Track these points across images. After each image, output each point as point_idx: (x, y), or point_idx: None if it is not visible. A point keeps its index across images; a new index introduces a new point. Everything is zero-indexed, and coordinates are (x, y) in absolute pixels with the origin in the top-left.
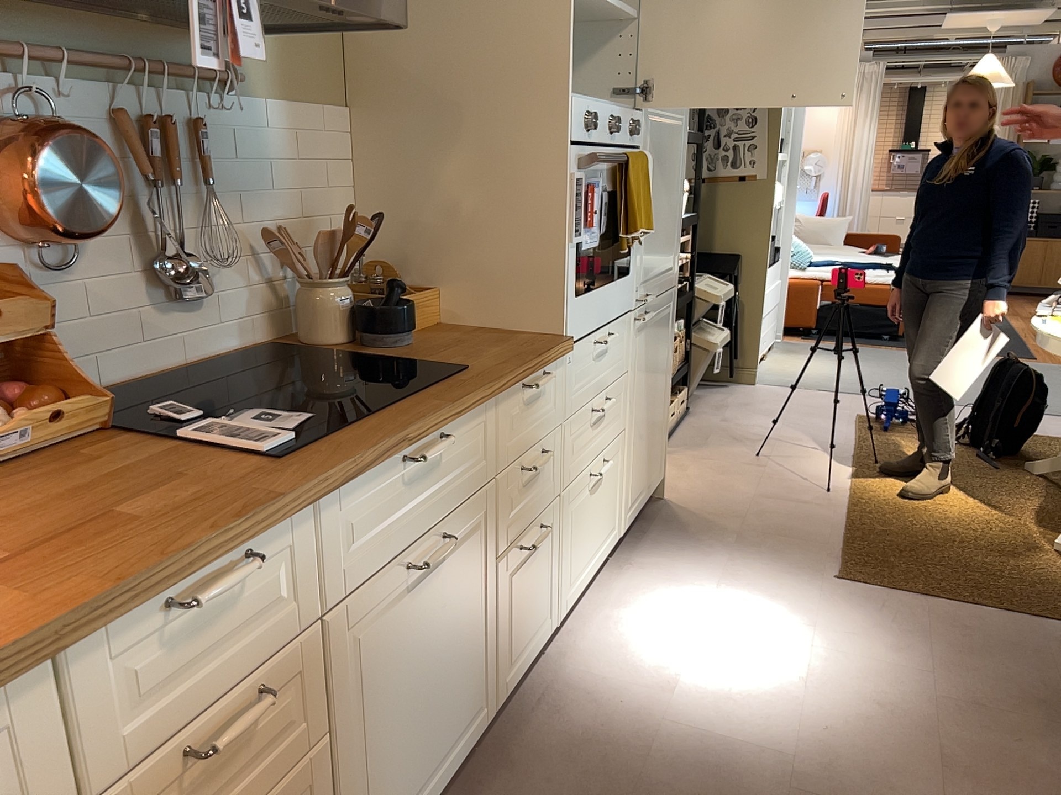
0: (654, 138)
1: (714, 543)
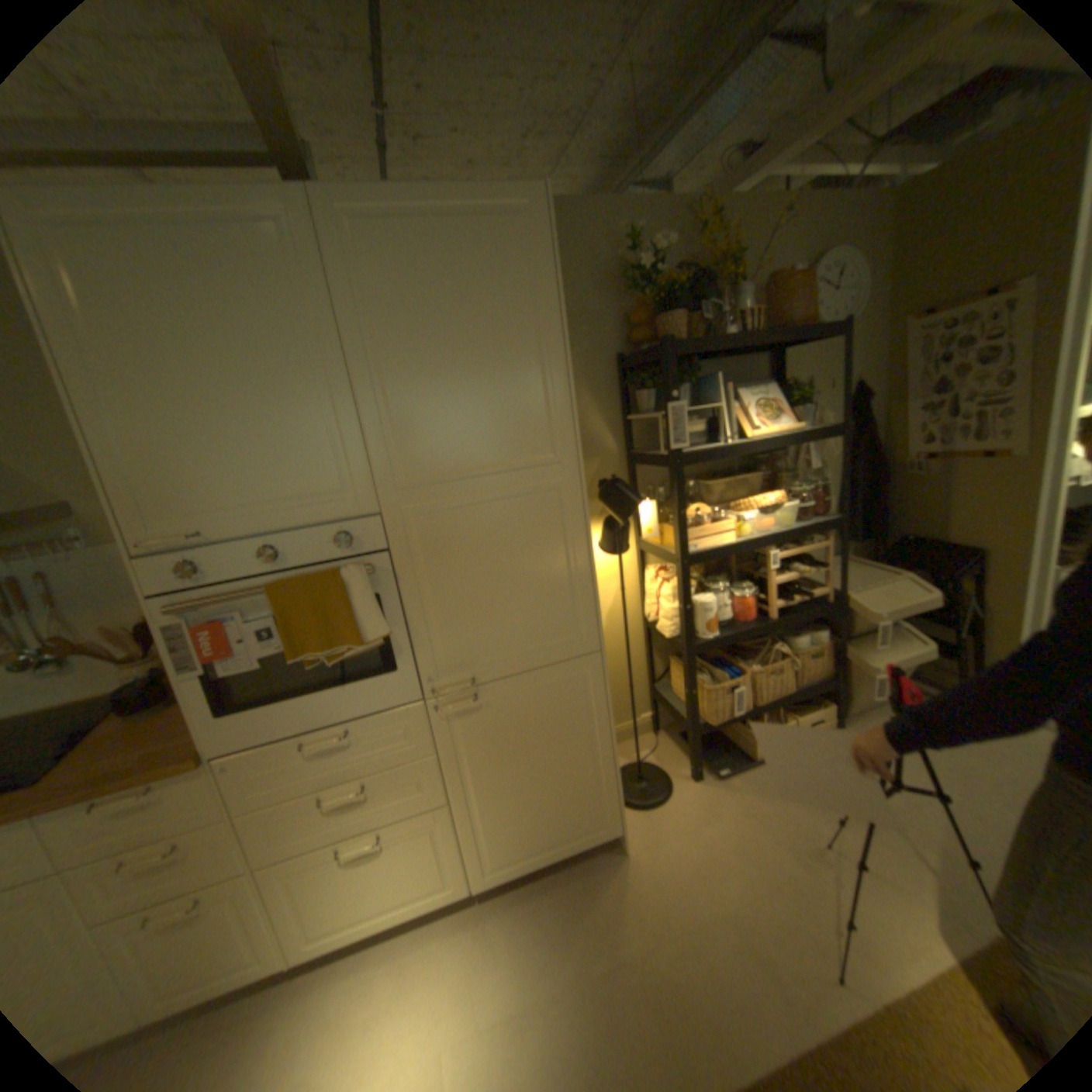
0: (428, 529)
1: (577, 962)
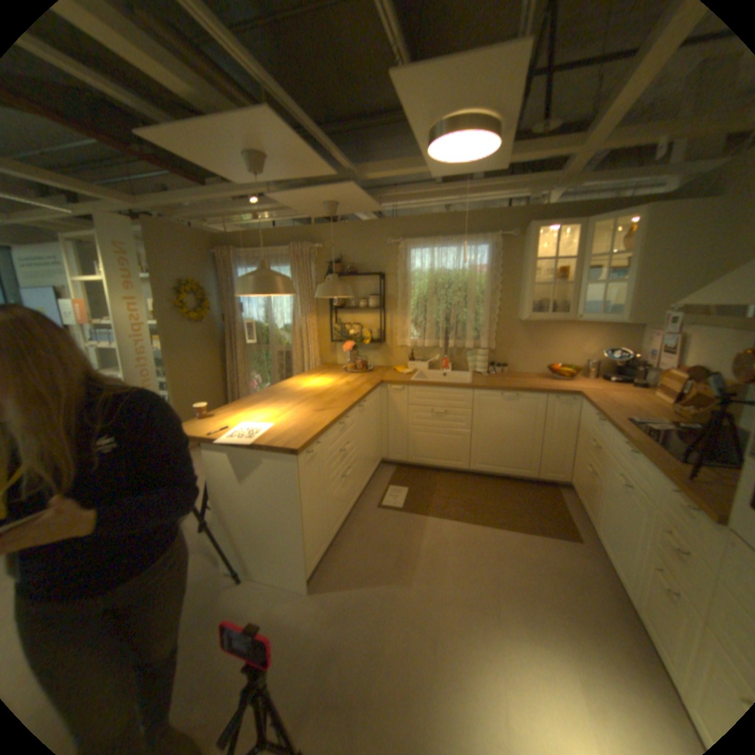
0: None
1: None
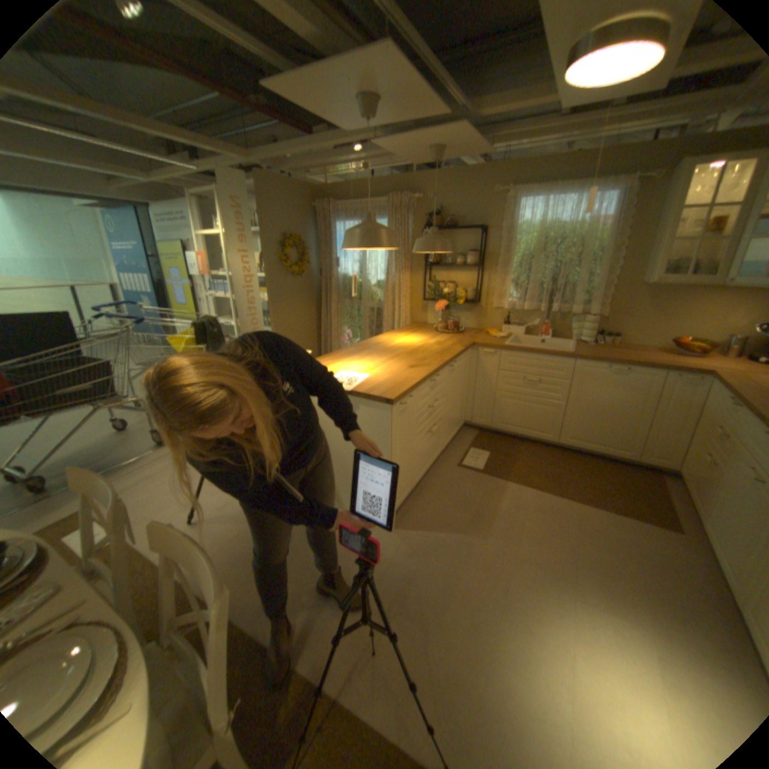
0: None
1: None
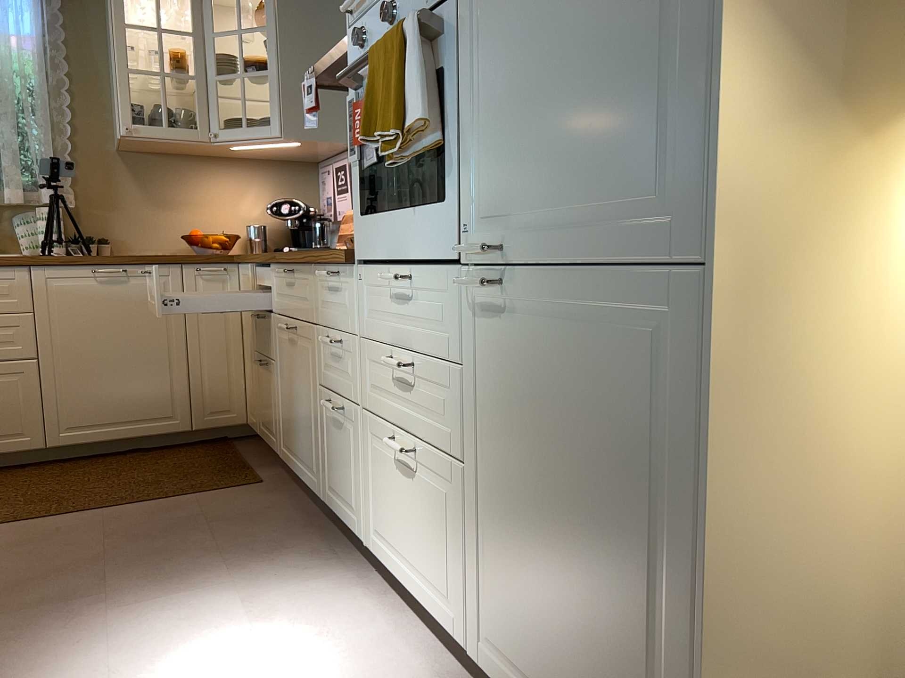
0: None
1: None
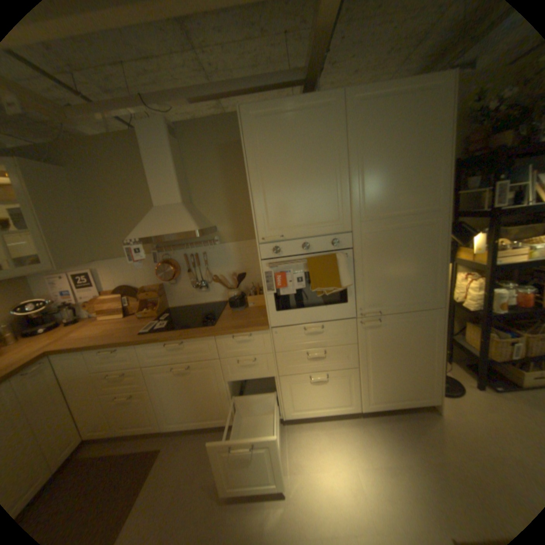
0: (371, 240)
1: (421, 454)
